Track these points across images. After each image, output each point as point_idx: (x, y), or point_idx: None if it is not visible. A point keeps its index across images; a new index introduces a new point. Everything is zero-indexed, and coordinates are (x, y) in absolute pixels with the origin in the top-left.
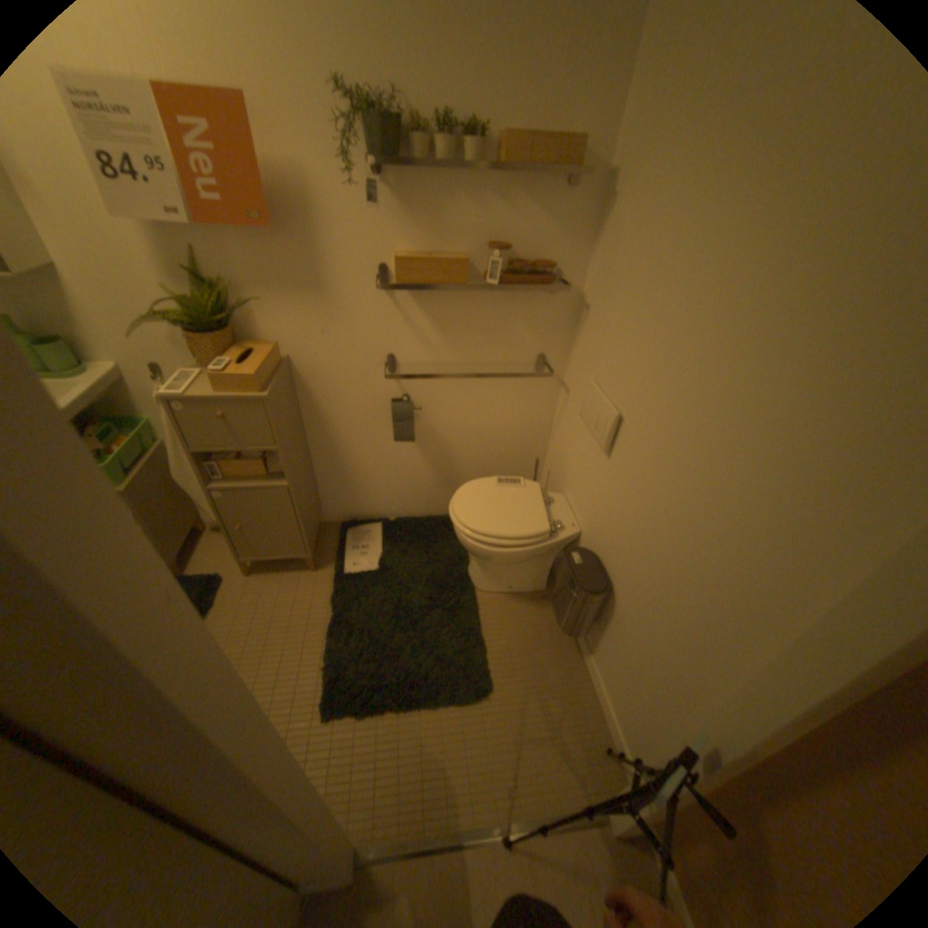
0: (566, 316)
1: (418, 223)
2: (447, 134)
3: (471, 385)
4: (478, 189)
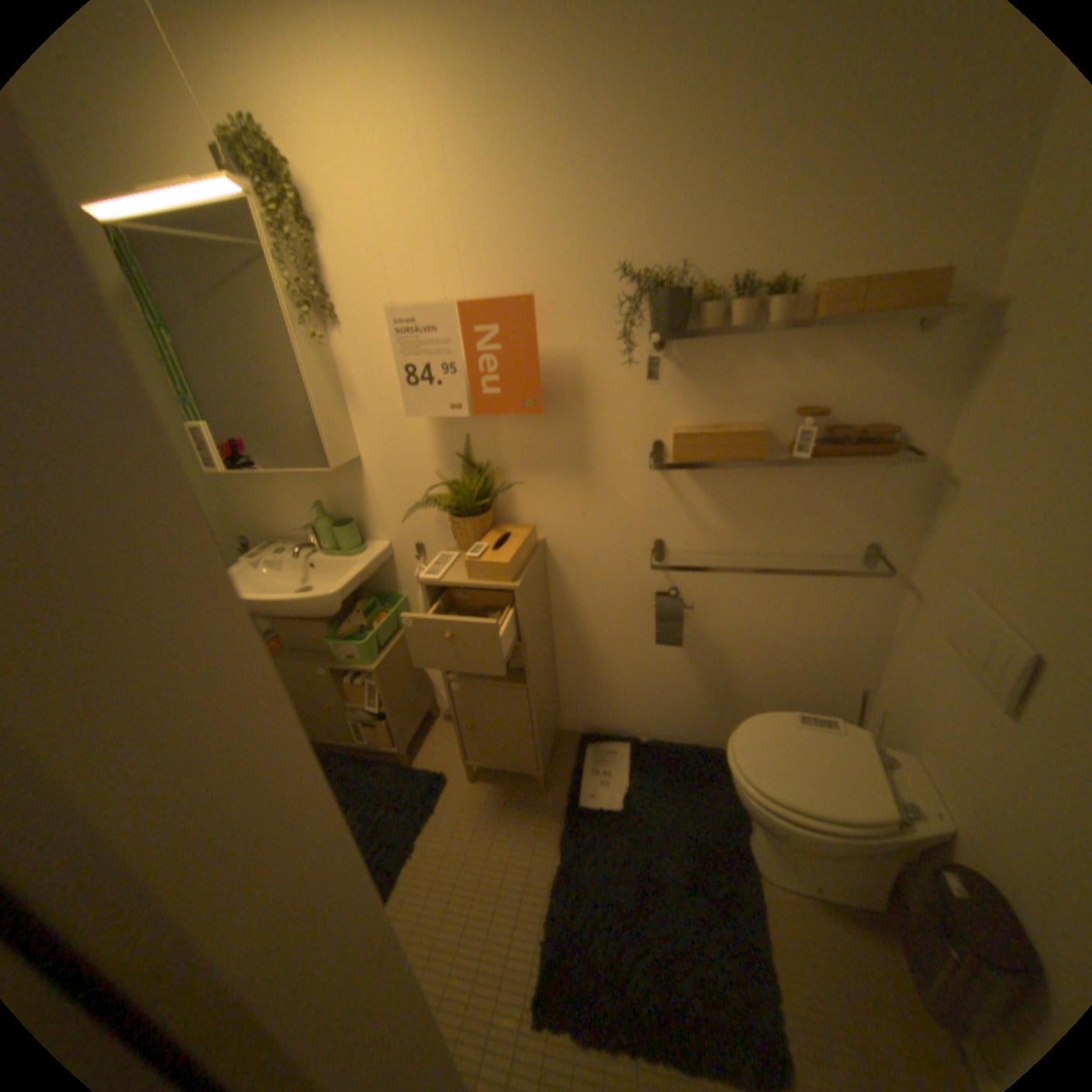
0: (915, 493)
1: (703, 393)
2: (747, 297)
3: (763, 580)
4: (783, 349)
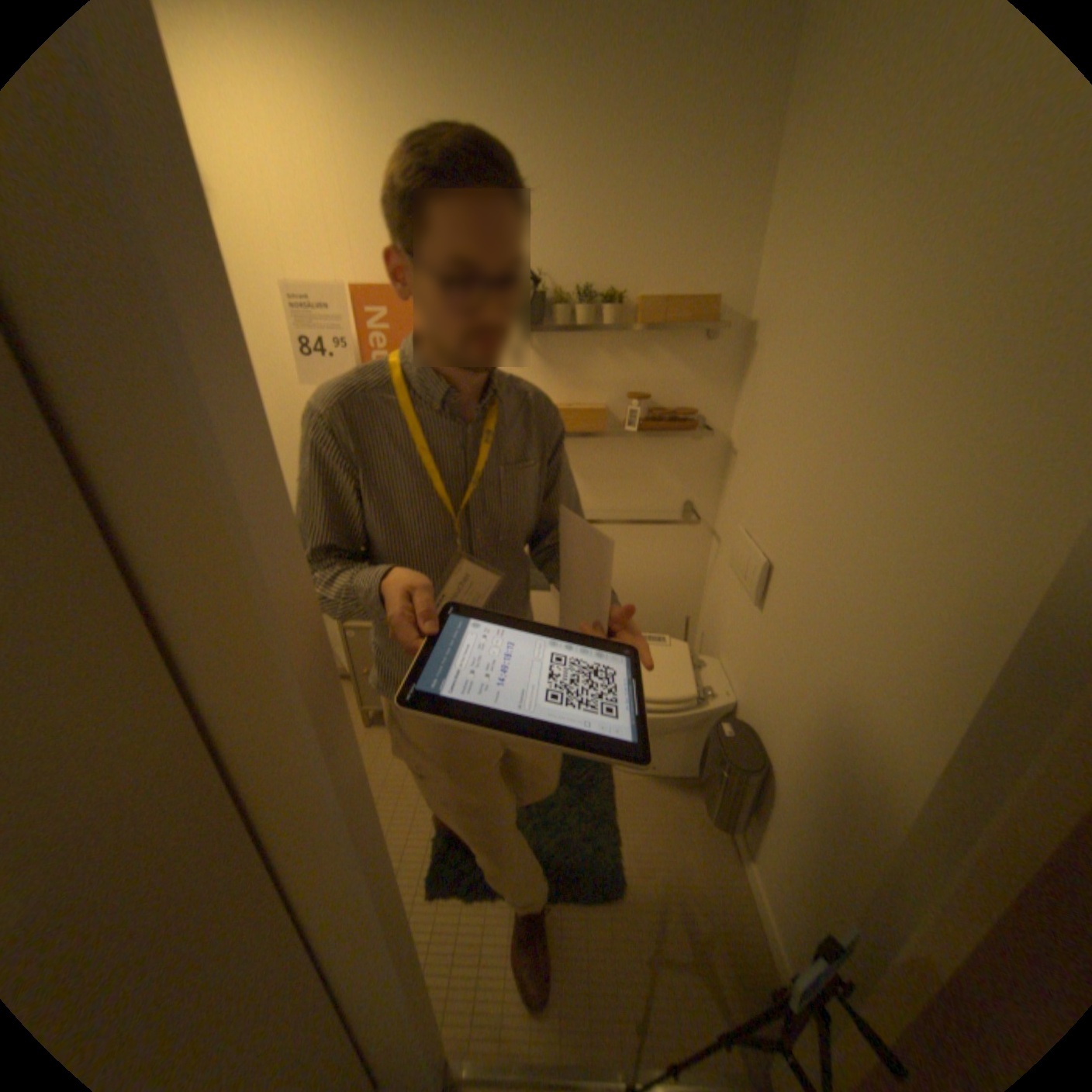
0: (713, 462)
1: (559, 378)
2: (586, 304)
3: (612, 533)
4: (617, 347)
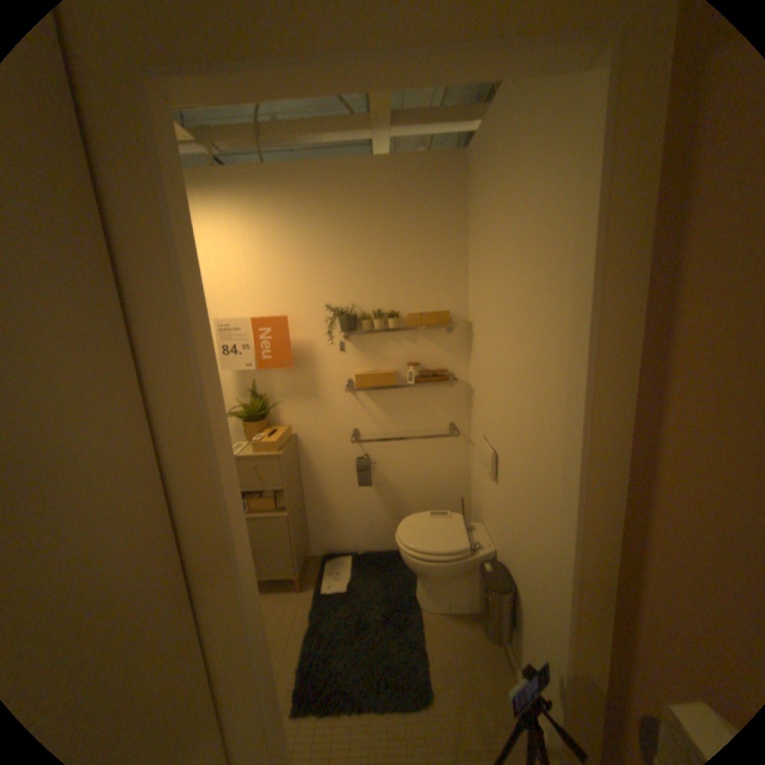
0: (462, 399)
1: (368, 358)
2: (379, 319)
3: (408, 446)
4: (398, 340)
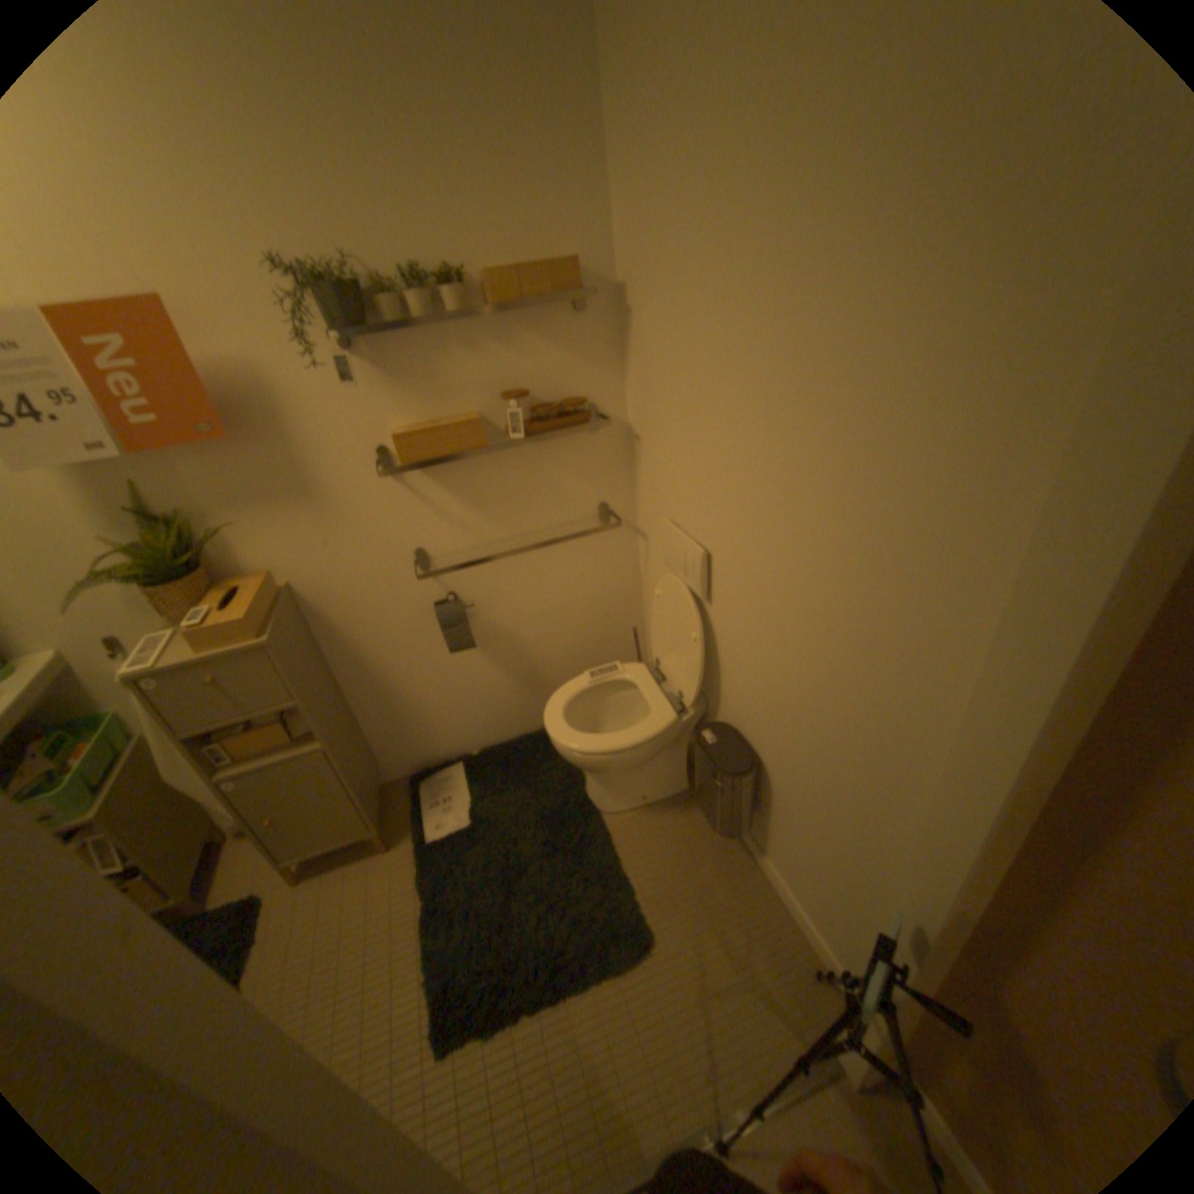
0: (616, 453)
1: (410, 389)
2: (417, 287)
3: (528, 561)
4: (471, 337)
